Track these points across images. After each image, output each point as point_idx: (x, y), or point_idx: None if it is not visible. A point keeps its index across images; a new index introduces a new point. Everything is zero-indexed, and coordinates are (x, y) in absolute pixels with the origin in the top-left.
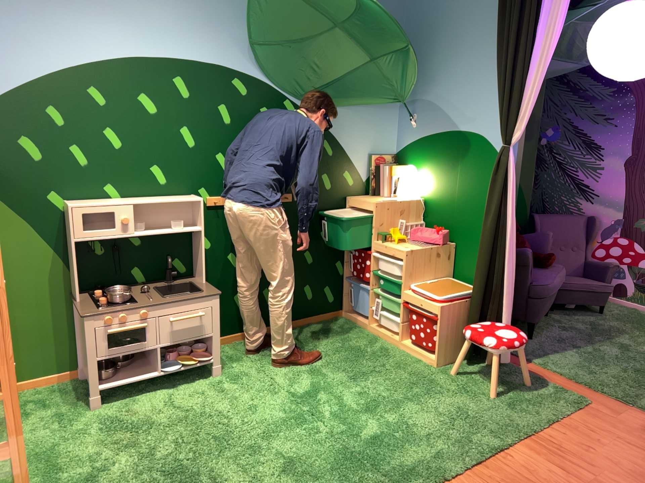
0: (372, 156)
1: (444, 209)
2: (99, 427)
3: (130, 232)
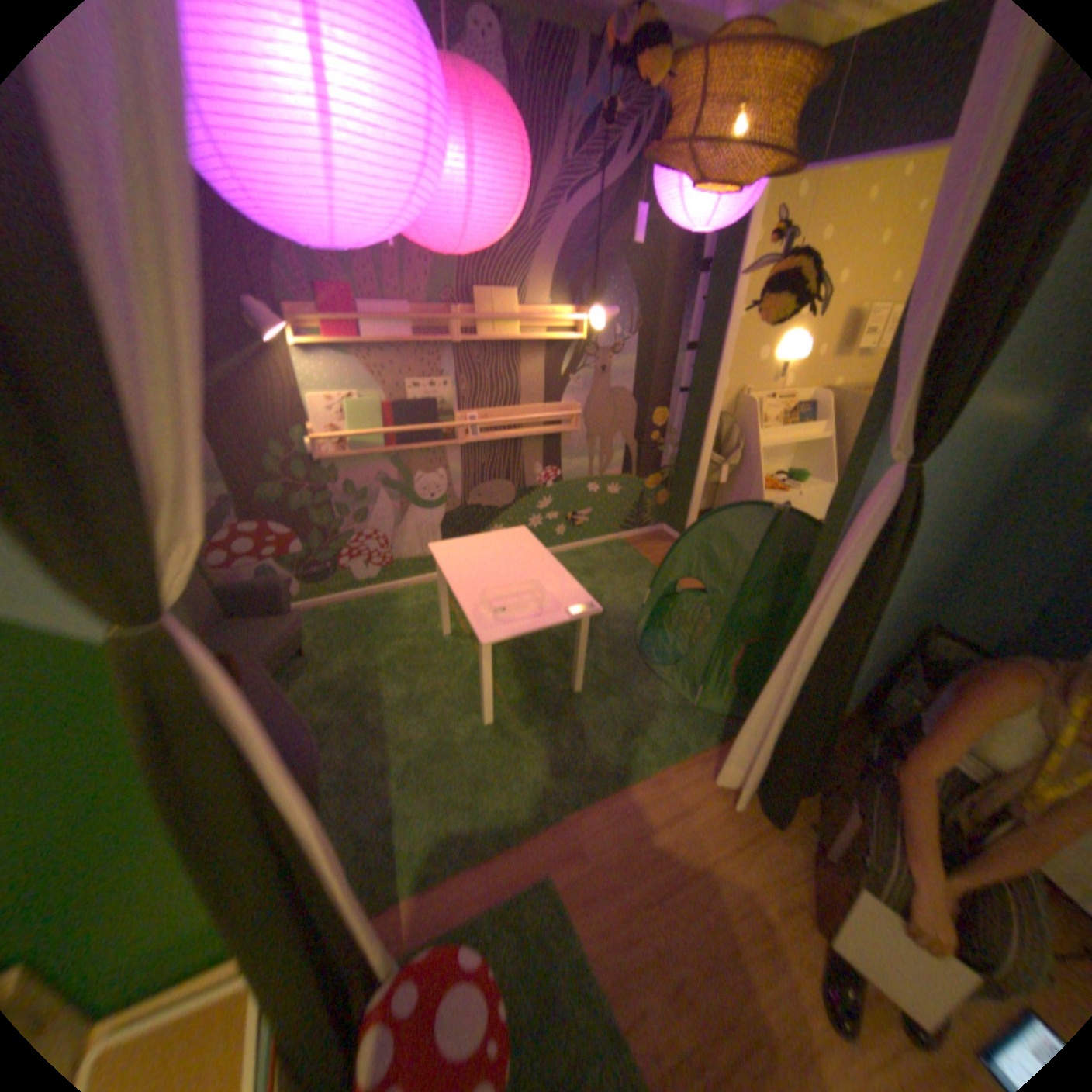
0: None
1: None
2: None
3: None
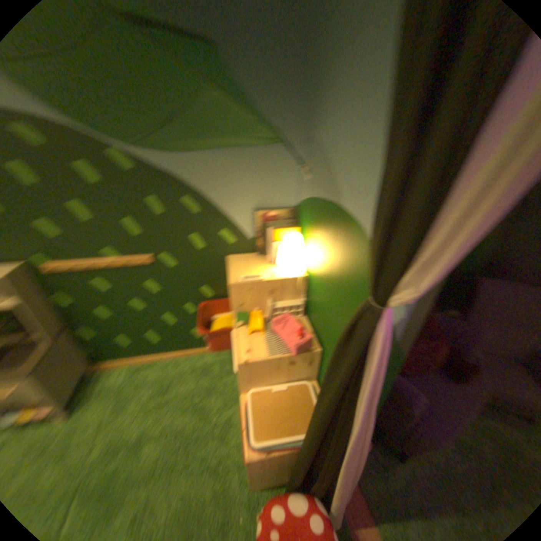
0: (255, 213)
1: (319, 303)
2: None
3: None
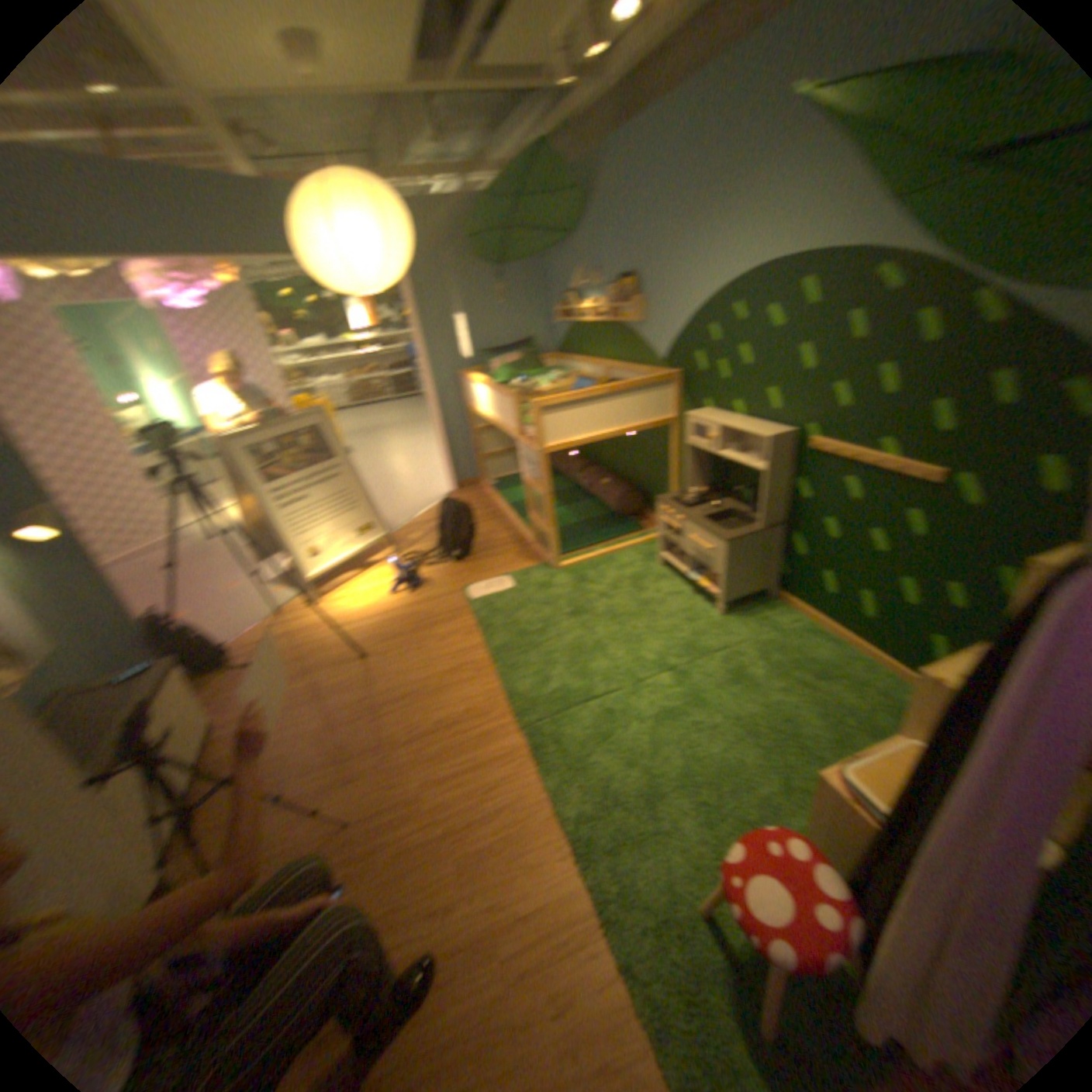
0: None
1: None
2: (638, 573)
3: (716, 450)
